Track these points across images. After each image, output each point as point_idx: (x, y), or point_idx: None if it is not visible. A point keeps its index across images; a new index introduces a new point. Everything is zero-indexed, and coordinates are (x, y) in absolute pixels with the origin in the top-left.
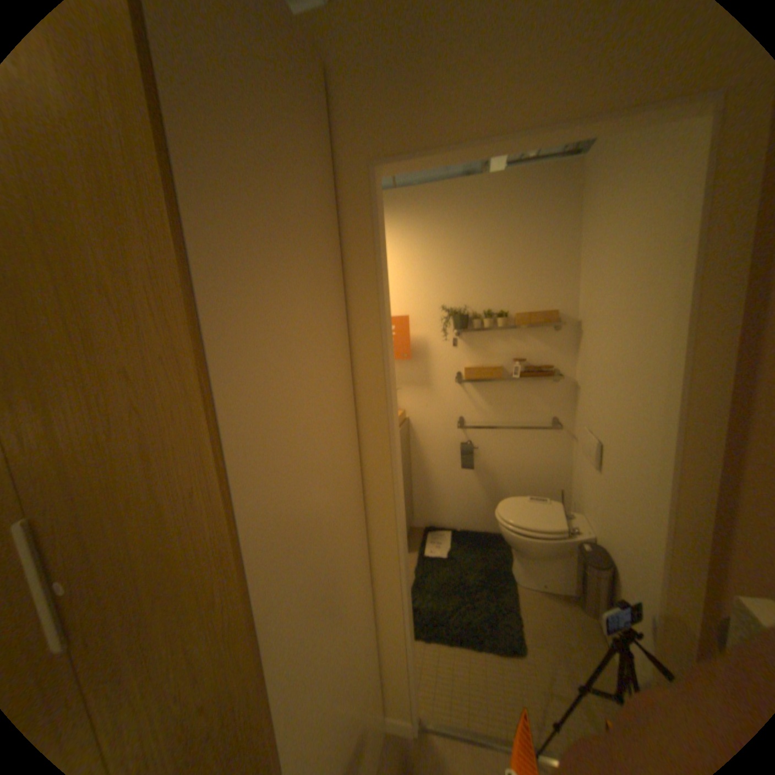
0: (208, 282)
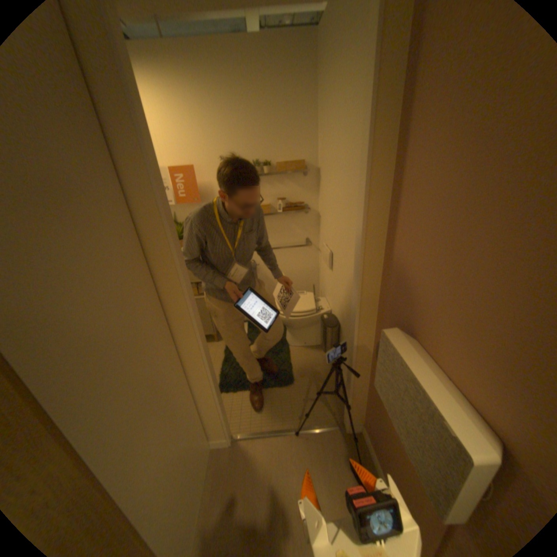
0: None
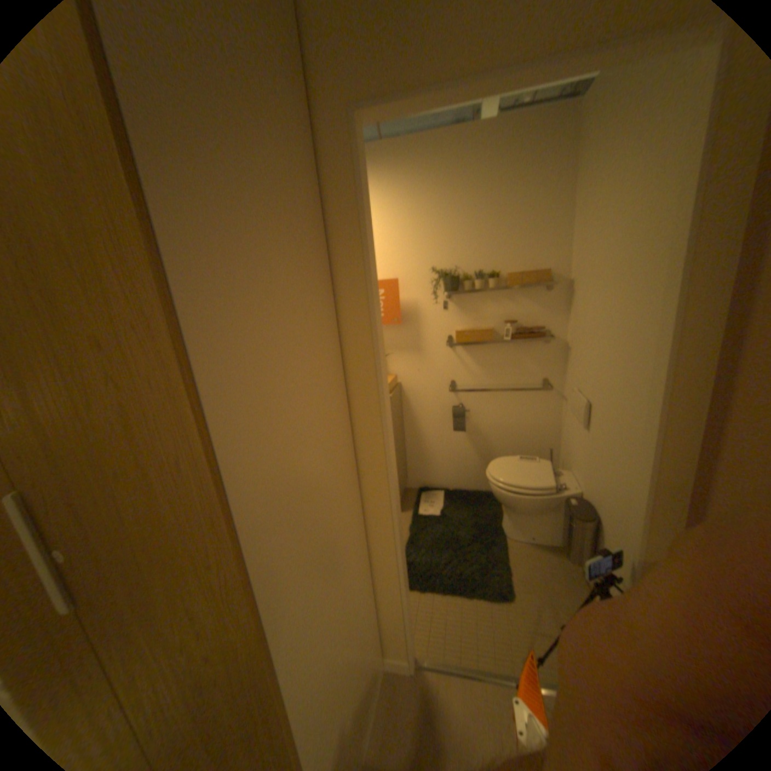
0: (179, 244)
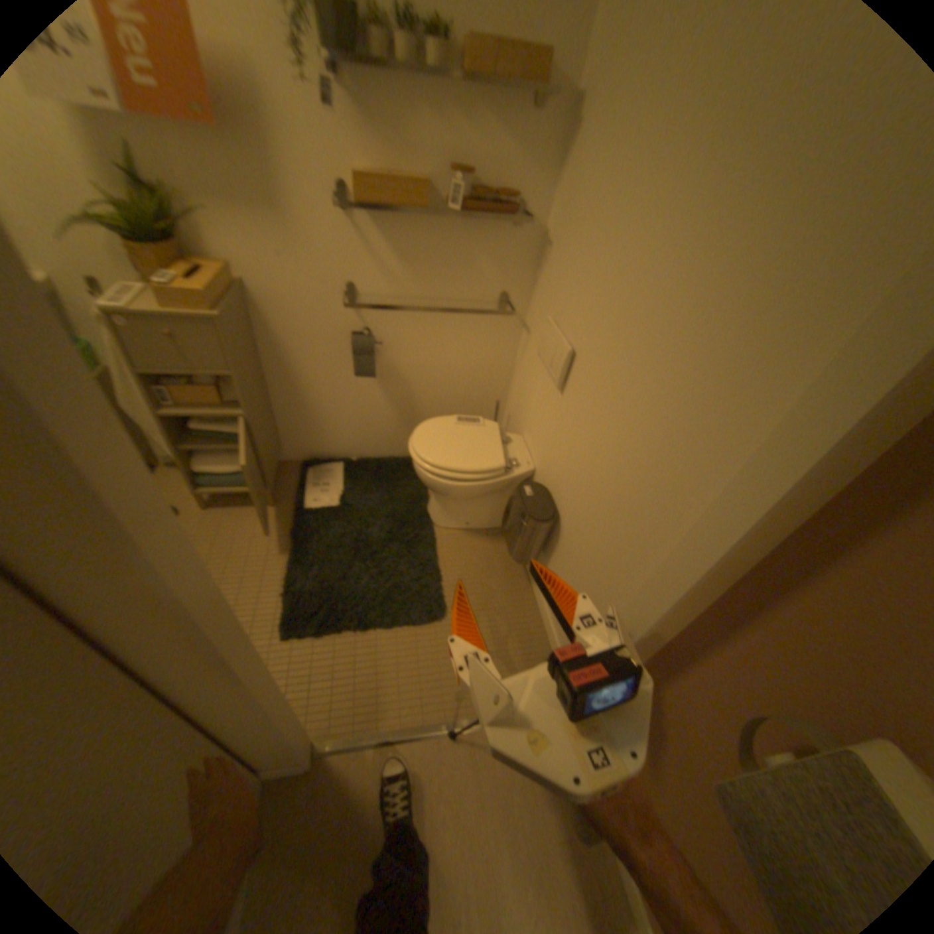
0: None
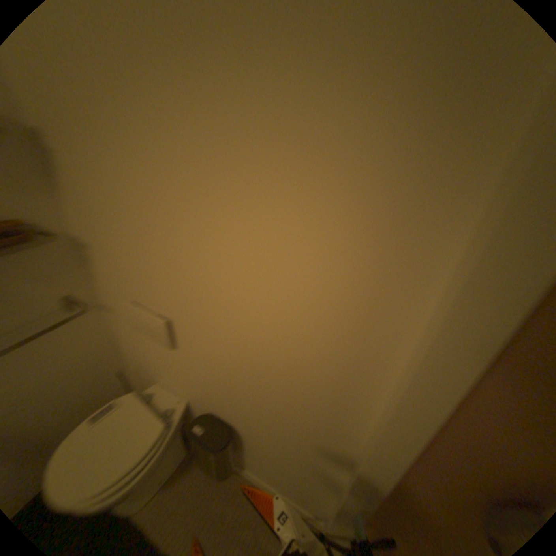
0: None
